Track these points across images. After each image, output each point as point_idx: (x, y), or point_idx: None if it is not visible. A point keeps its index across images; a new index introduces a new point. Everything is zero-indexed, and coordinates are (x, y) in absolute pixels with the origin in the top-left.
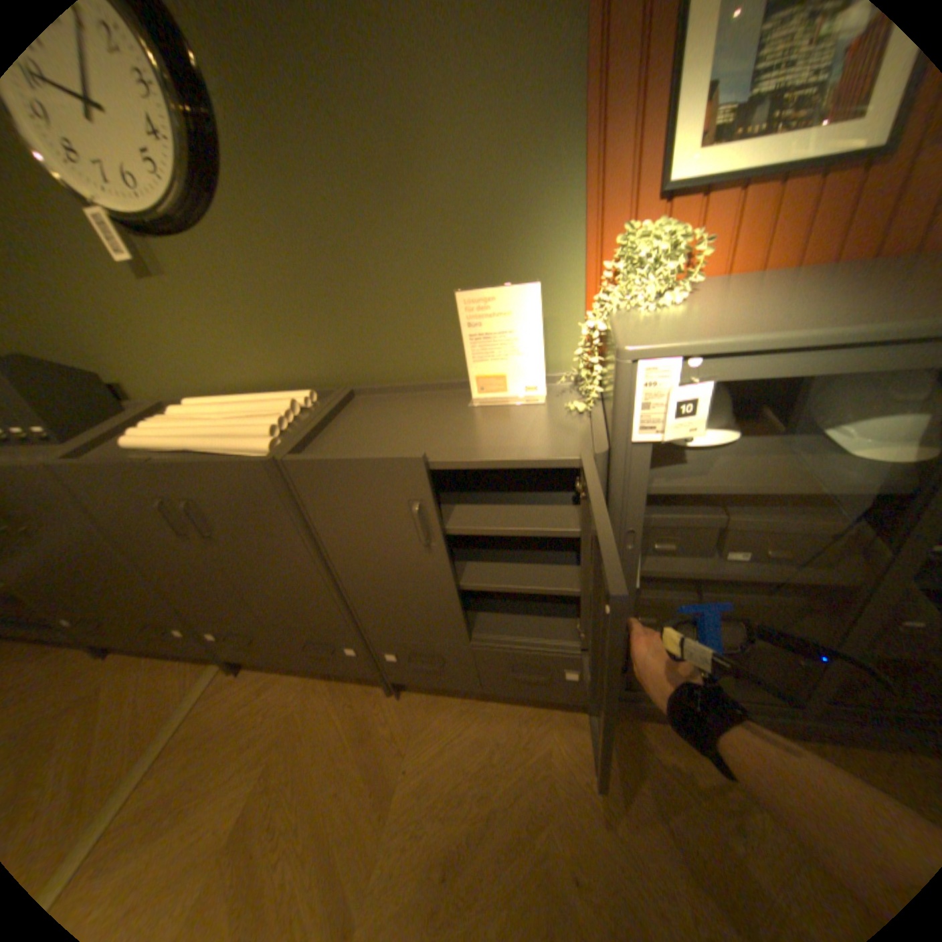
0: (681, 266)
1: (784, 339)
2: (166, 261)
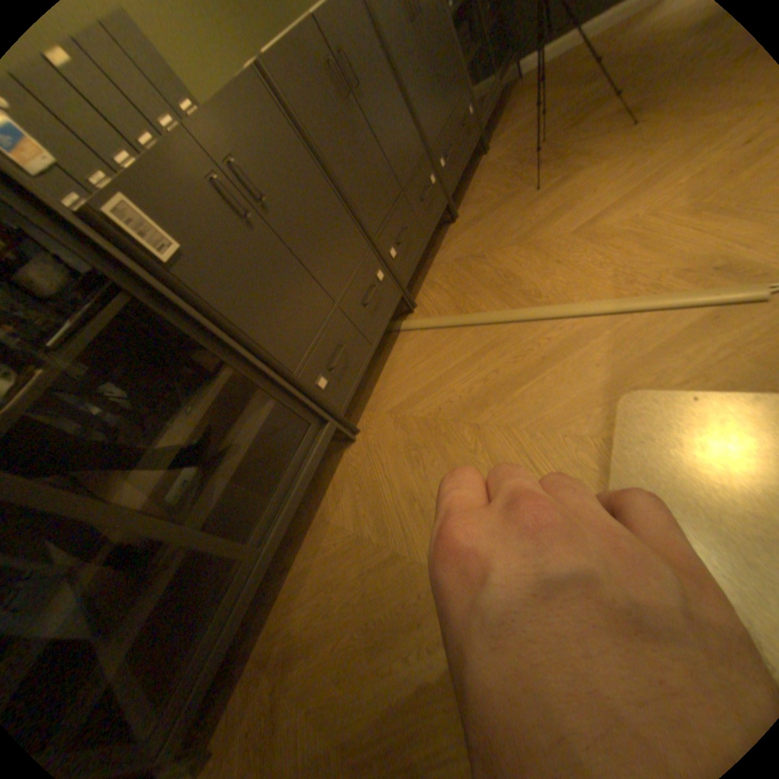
0: None
1: None
2: None
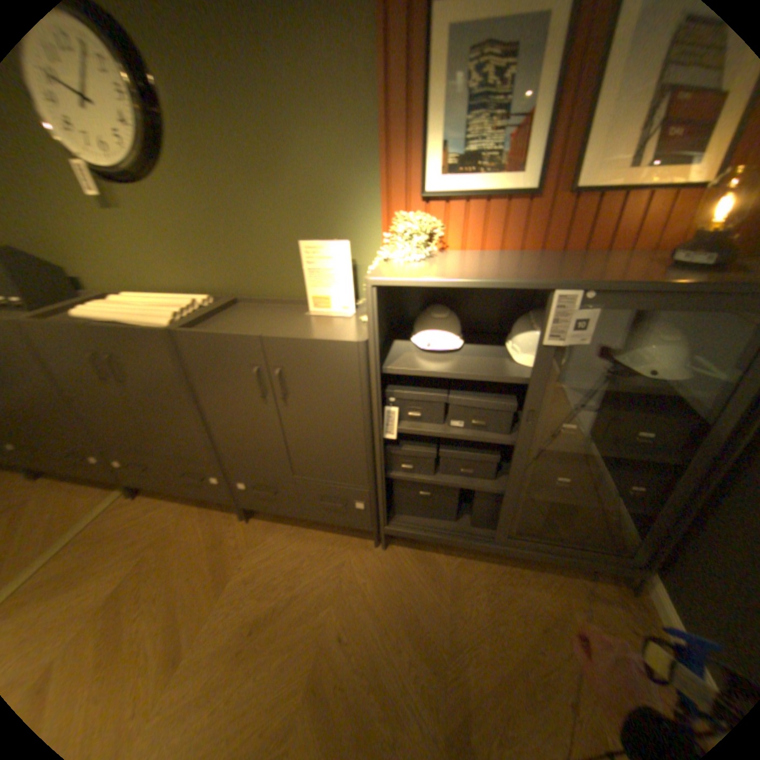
0: (423, 240)
1: (445, 281)
2: (120, 199)
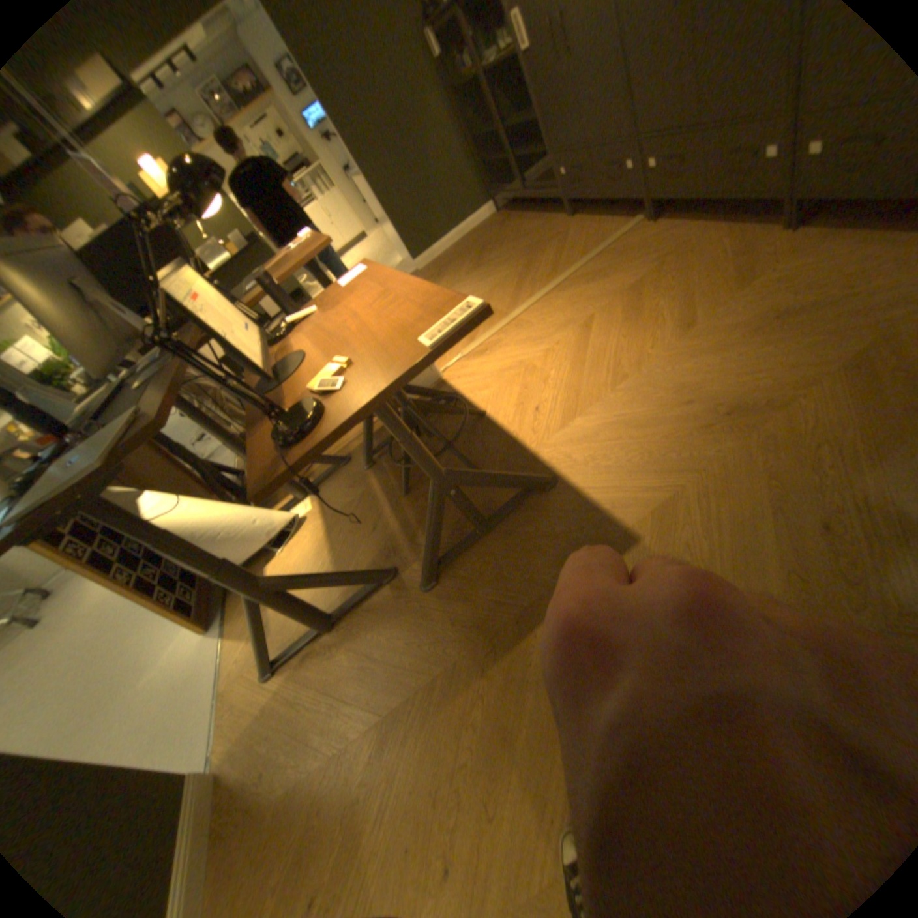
0: None
1: None
2: None
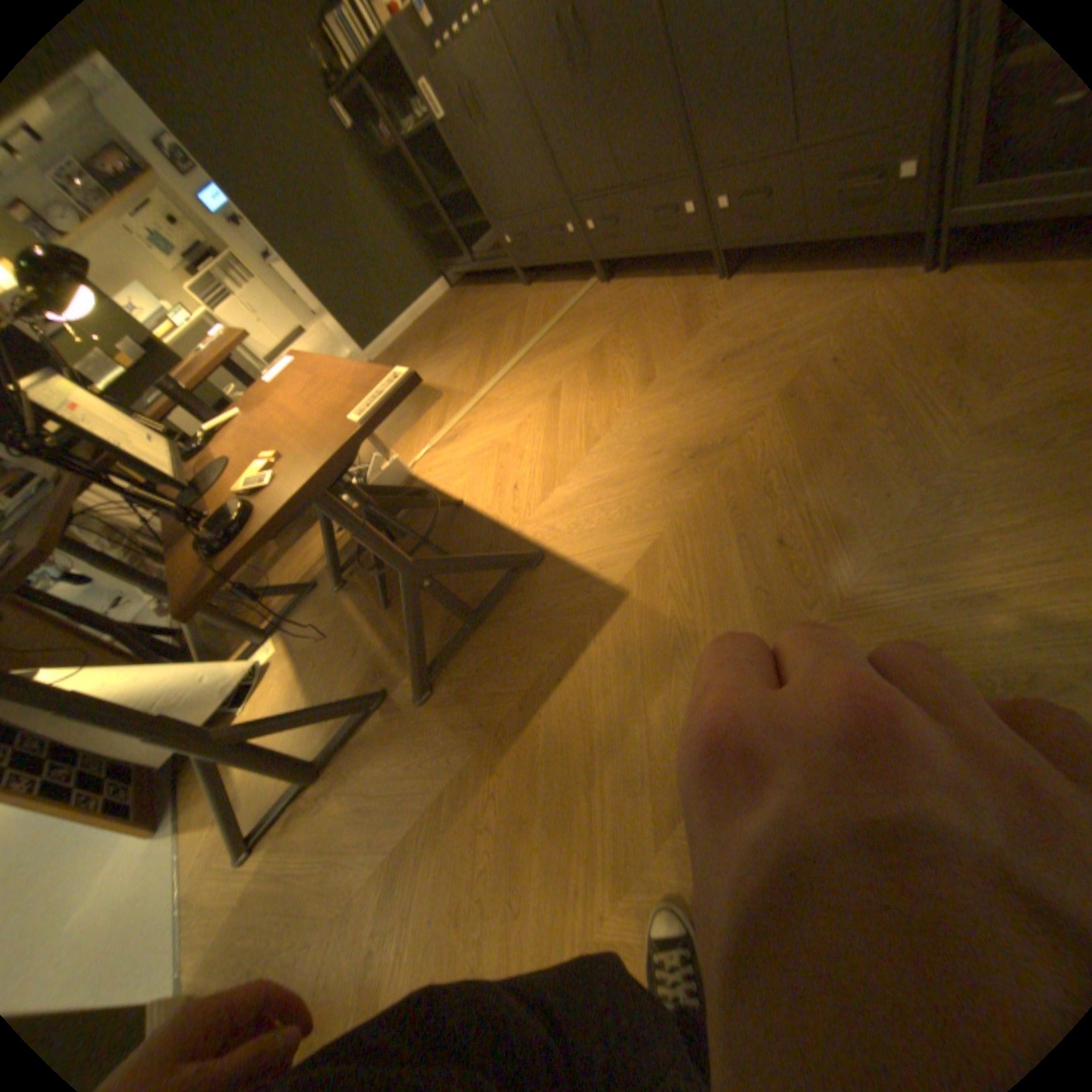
0: None
1: None
2: None
